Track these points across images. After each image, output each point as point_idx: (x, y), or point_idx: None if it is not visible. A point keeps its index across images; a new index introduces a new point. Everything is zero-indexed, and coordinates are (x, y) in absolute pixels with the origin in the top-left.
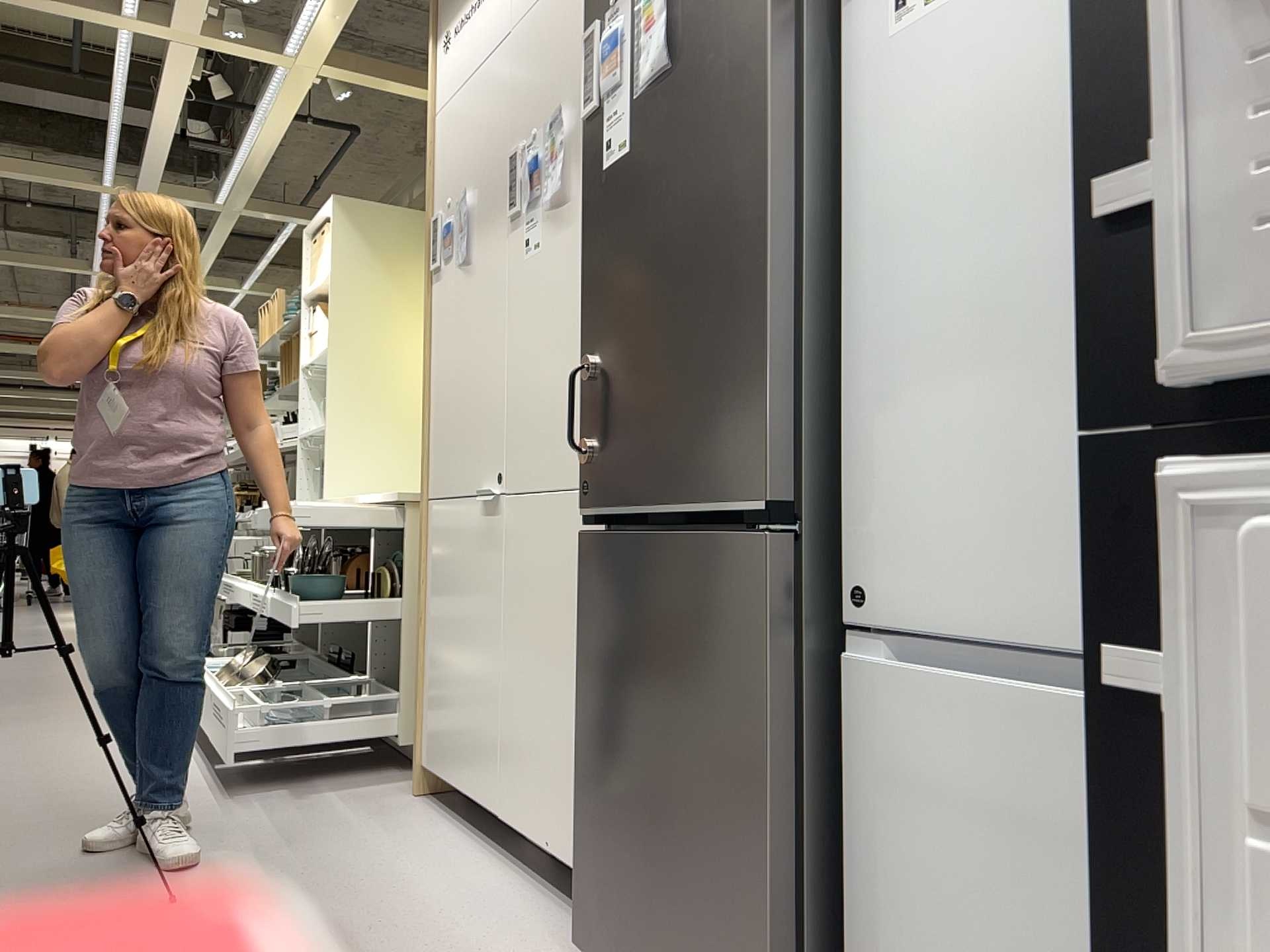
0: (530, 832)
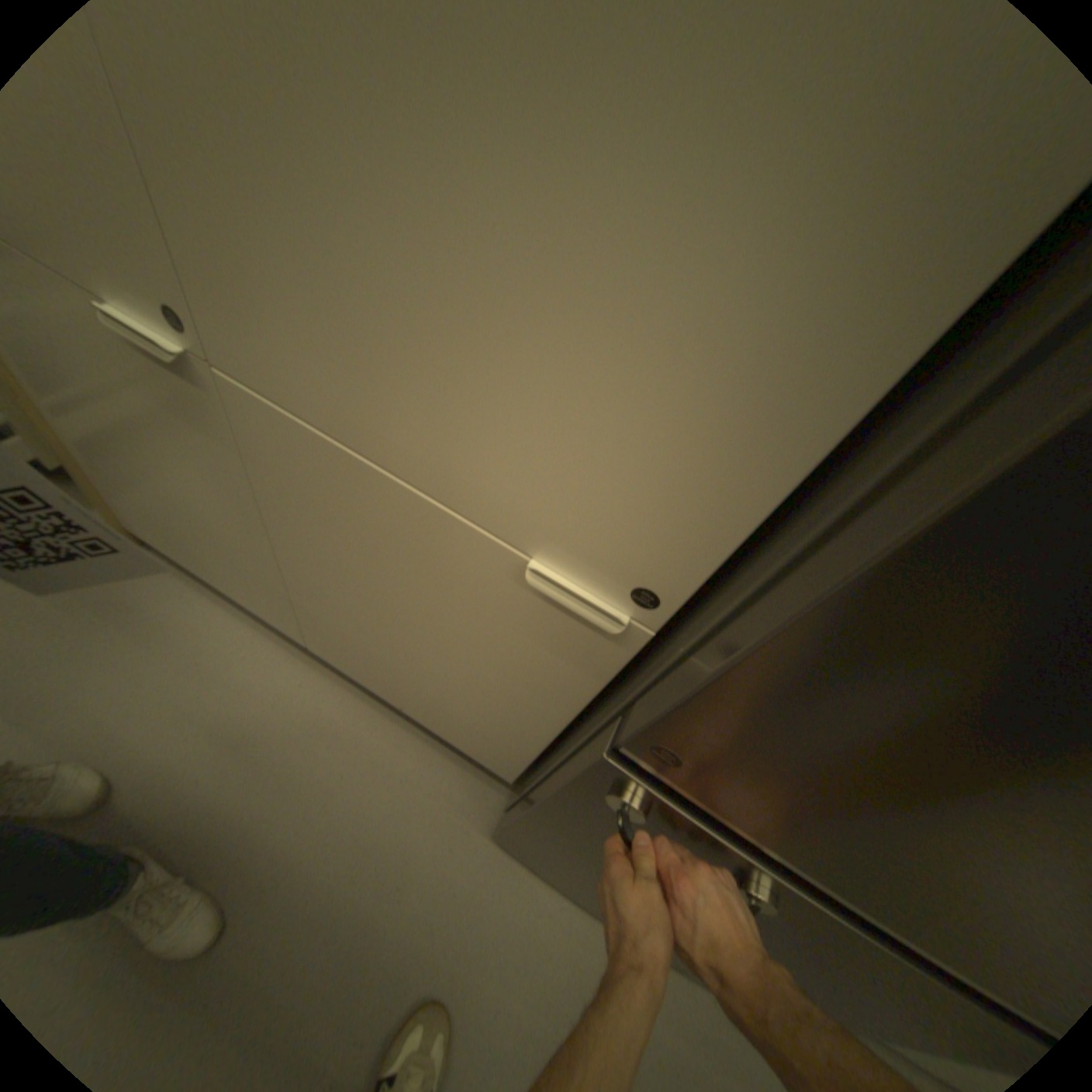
0: (368, 685)
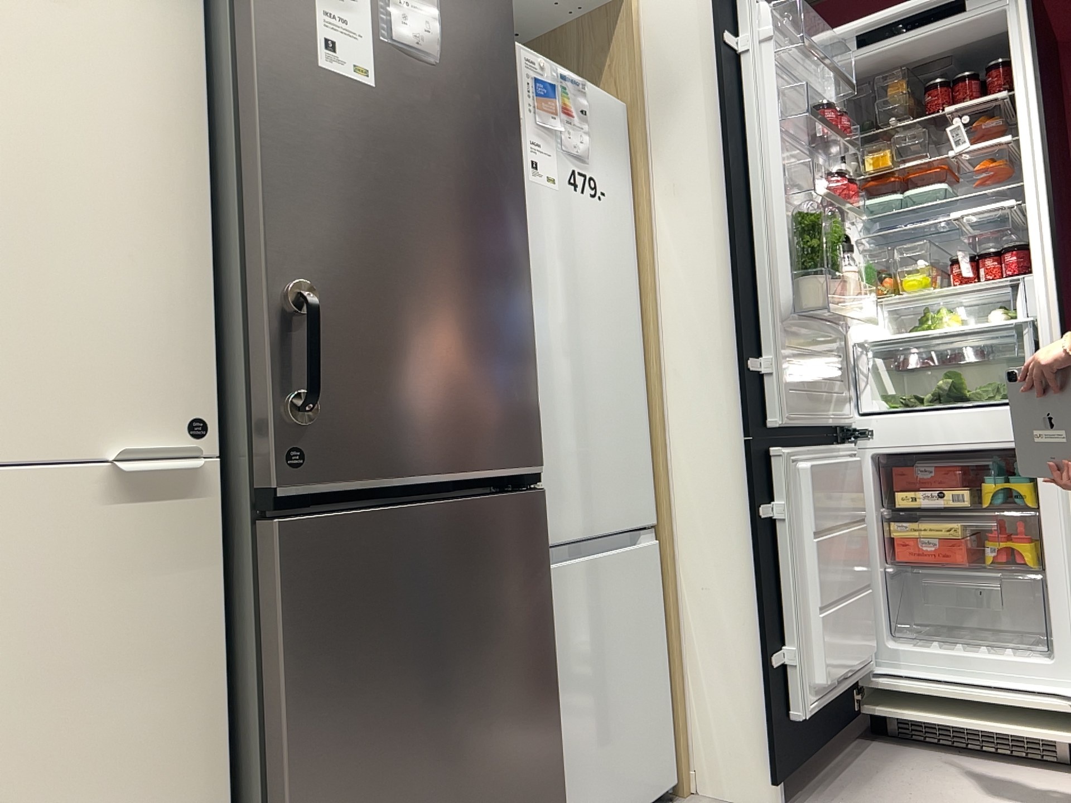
0: None
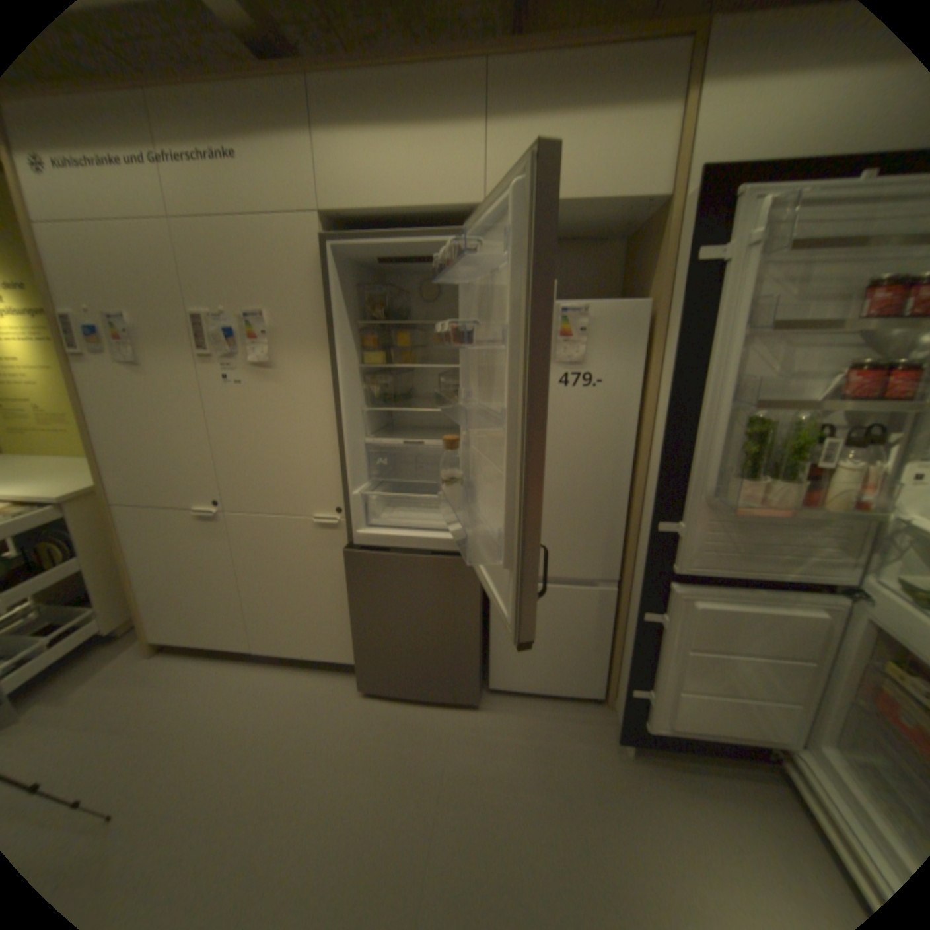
0: (283, 653)
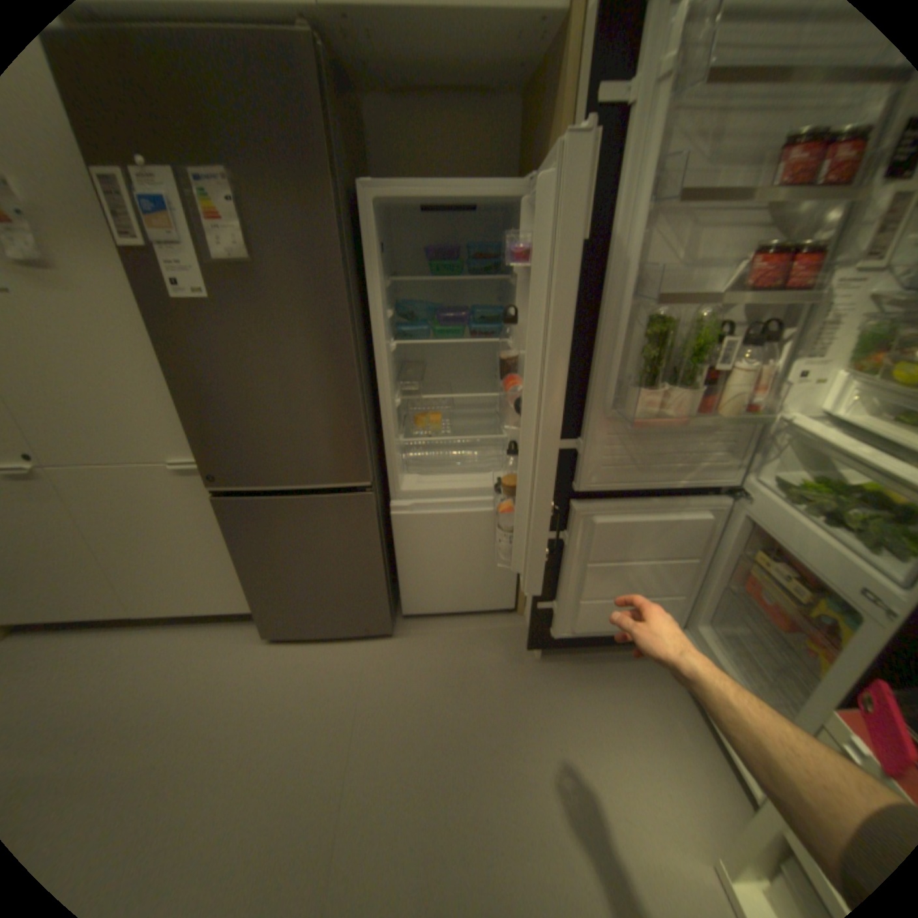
0: (169, 613)
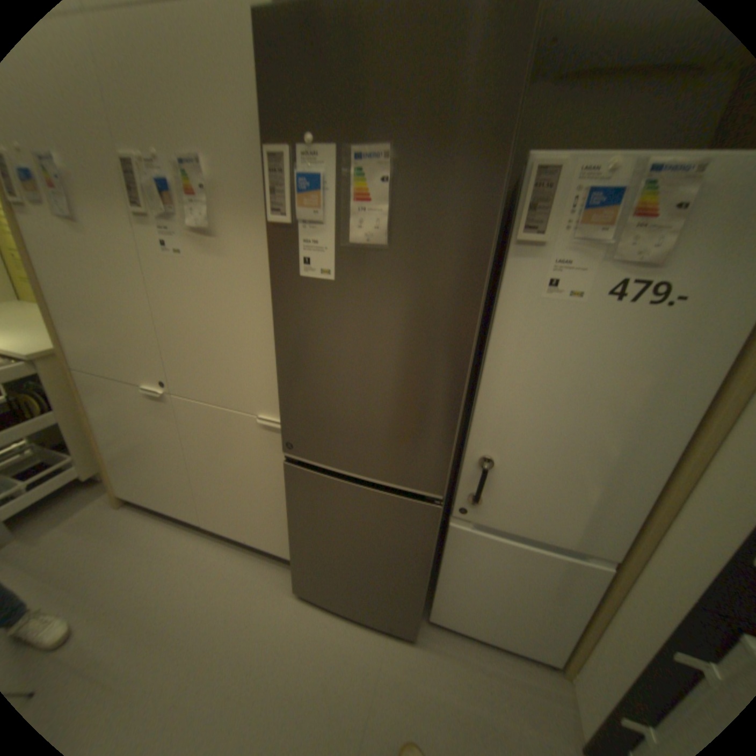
0: (227, 534)
